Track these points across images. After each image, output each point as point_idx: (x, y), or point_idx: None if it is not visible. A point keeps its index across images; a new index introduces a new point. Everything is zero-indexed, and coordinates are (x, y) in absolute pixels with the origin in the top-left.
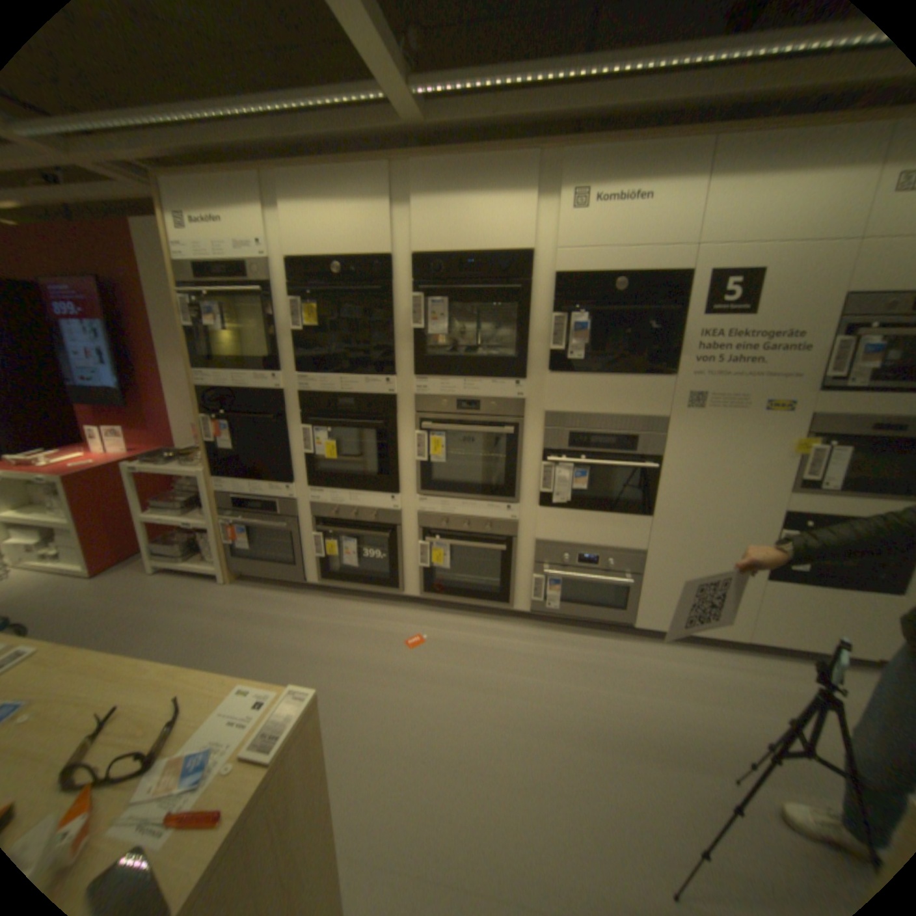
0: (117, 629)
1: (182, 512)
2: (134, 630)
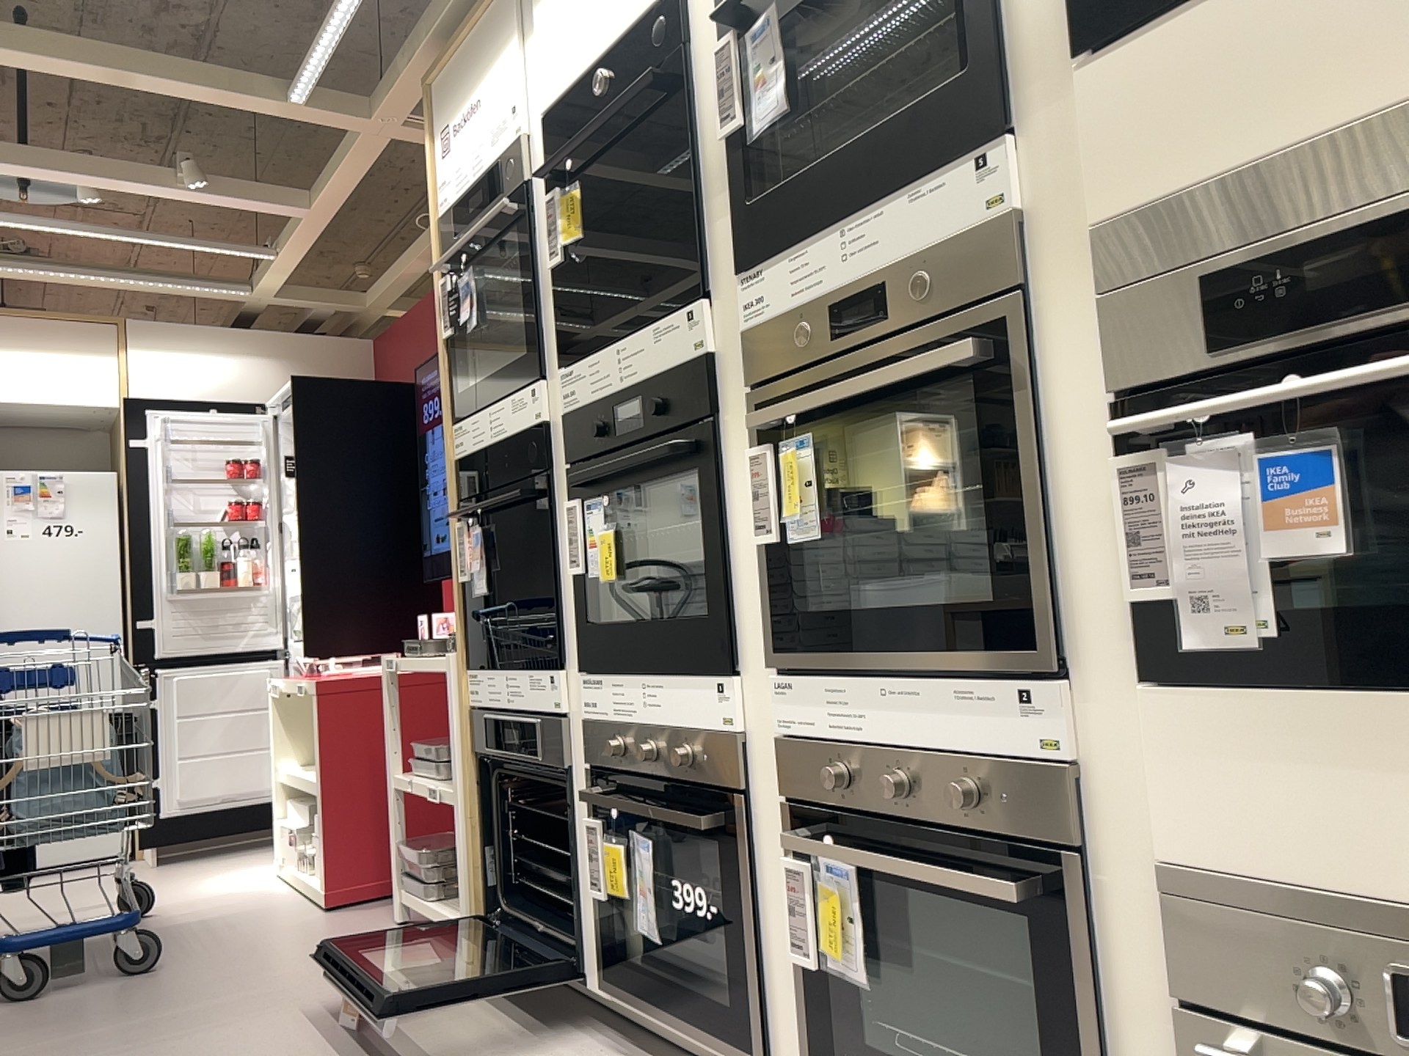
0: (254, 987)
1: (448, 765)
2: (269, 996)
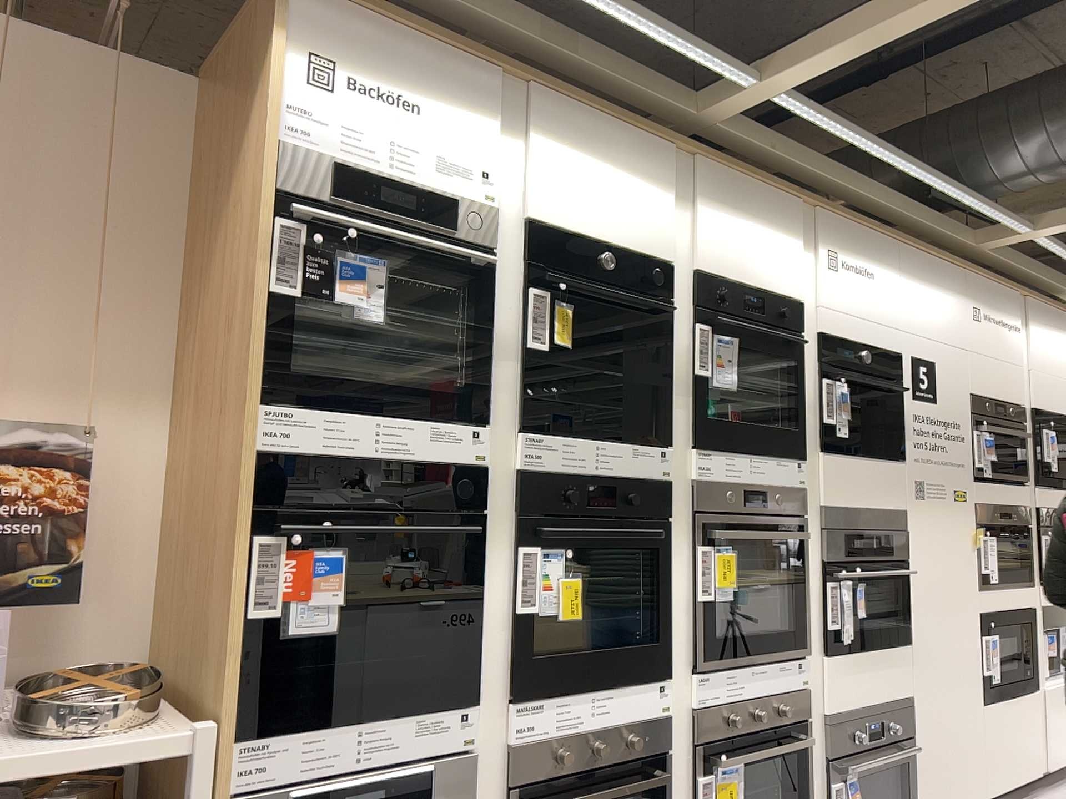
0: None
1: None
2: None
